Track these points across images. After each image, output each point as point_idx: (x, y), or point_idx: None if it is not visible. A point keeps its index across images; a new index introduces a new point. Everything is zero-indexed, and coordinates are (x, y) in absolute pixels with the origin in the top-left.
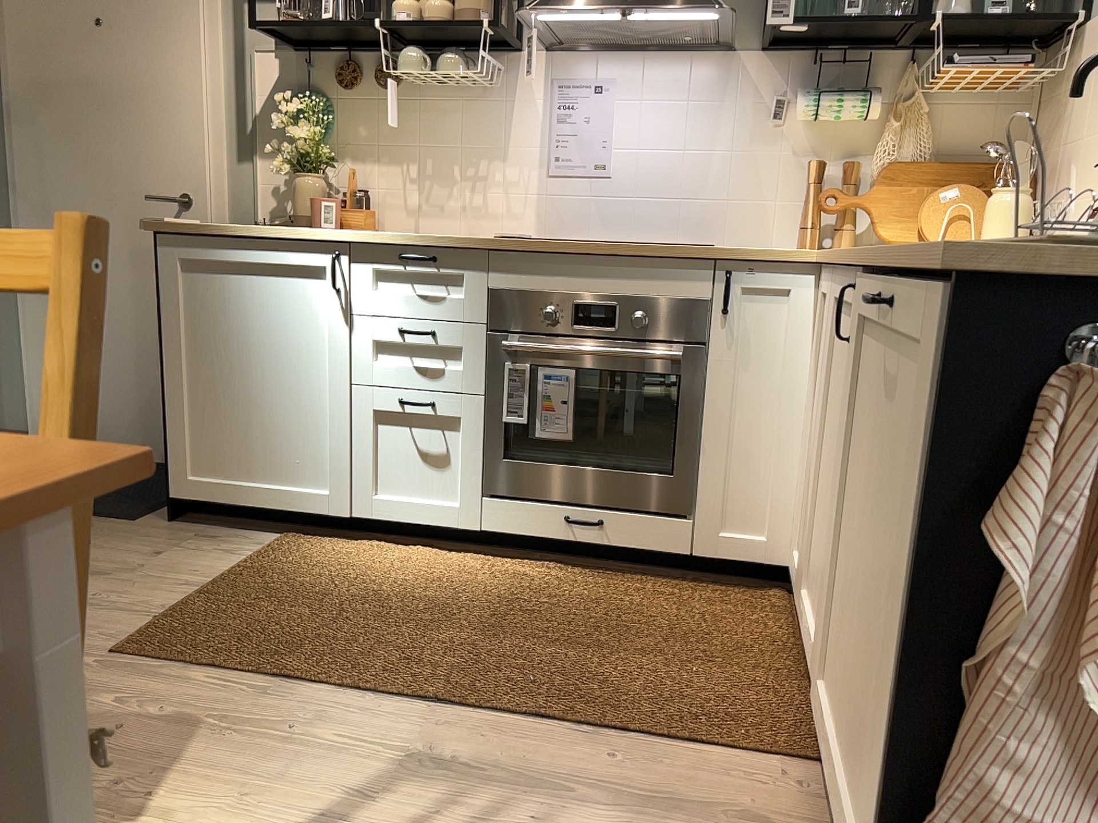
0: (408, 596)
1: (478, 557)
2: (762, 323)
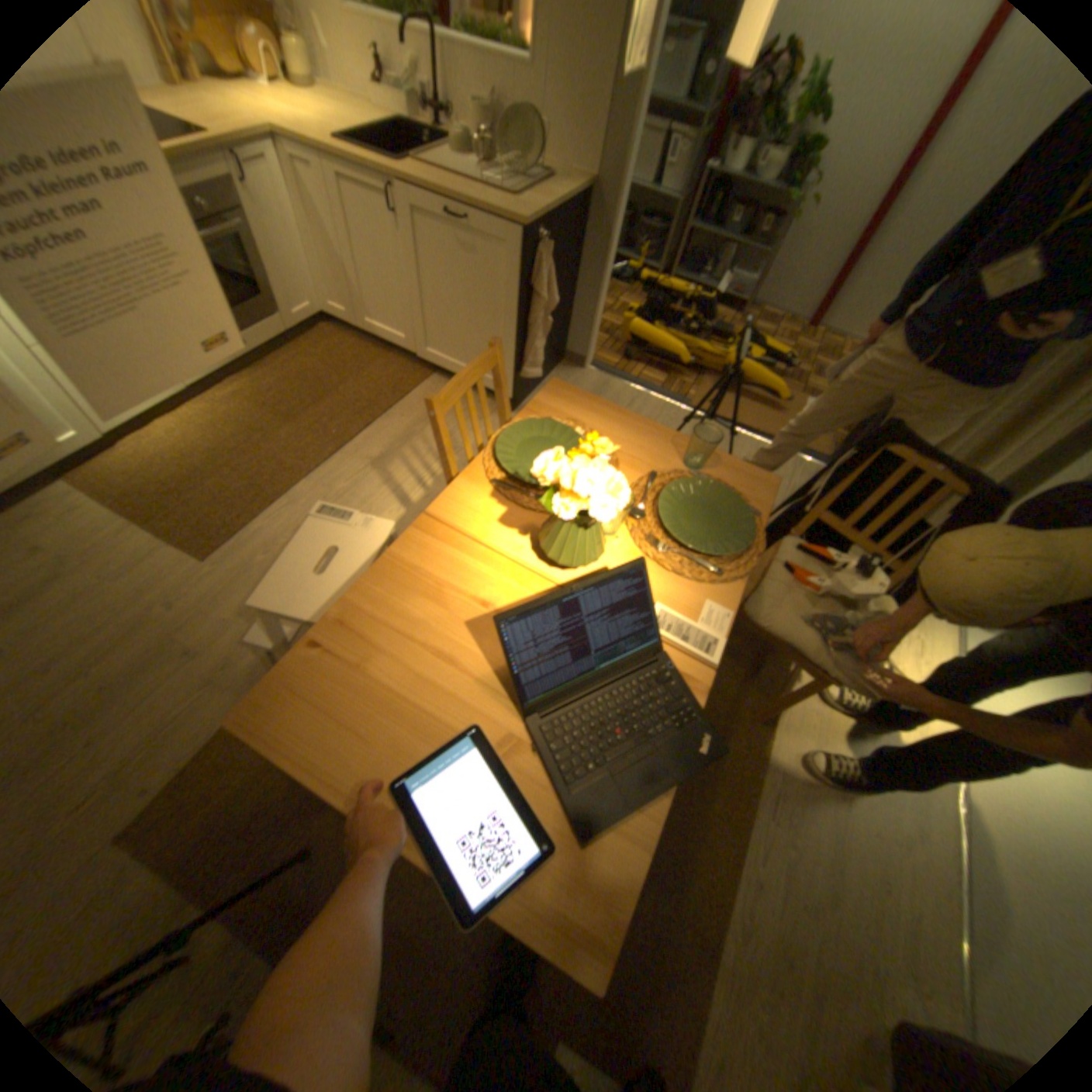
0: (226, 438)
1: (190, 401)
2: (261, 181)
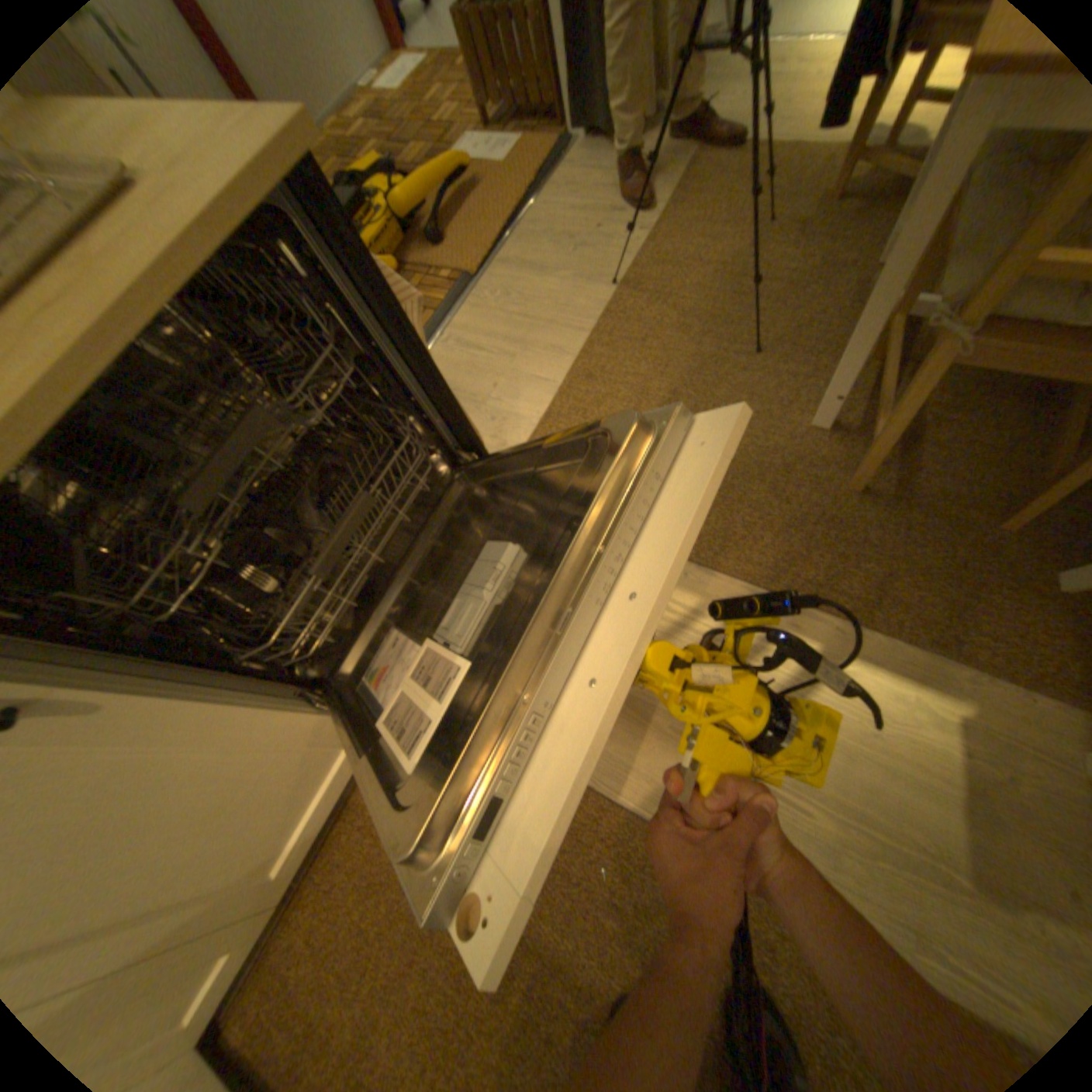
0: None
1: None
2: None
